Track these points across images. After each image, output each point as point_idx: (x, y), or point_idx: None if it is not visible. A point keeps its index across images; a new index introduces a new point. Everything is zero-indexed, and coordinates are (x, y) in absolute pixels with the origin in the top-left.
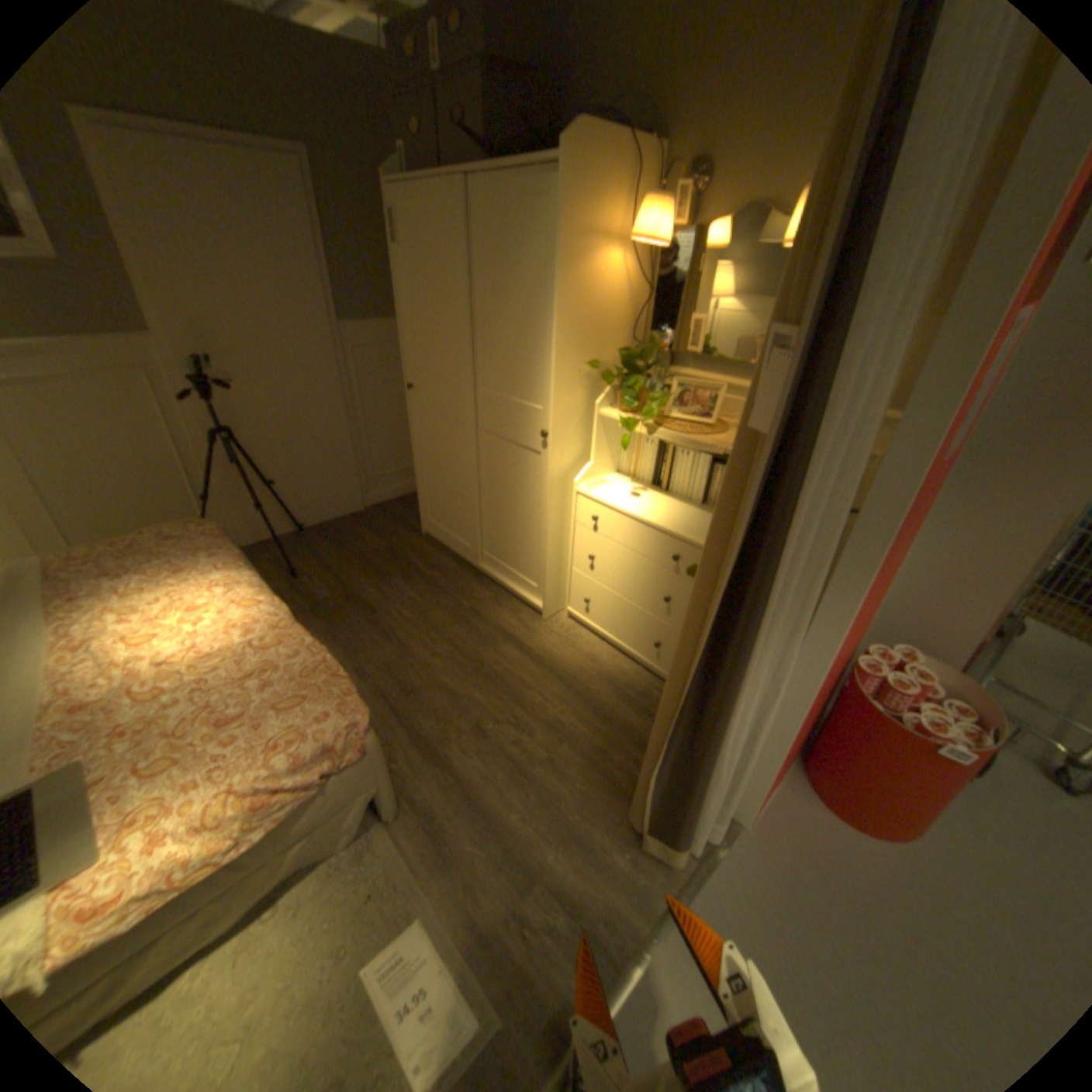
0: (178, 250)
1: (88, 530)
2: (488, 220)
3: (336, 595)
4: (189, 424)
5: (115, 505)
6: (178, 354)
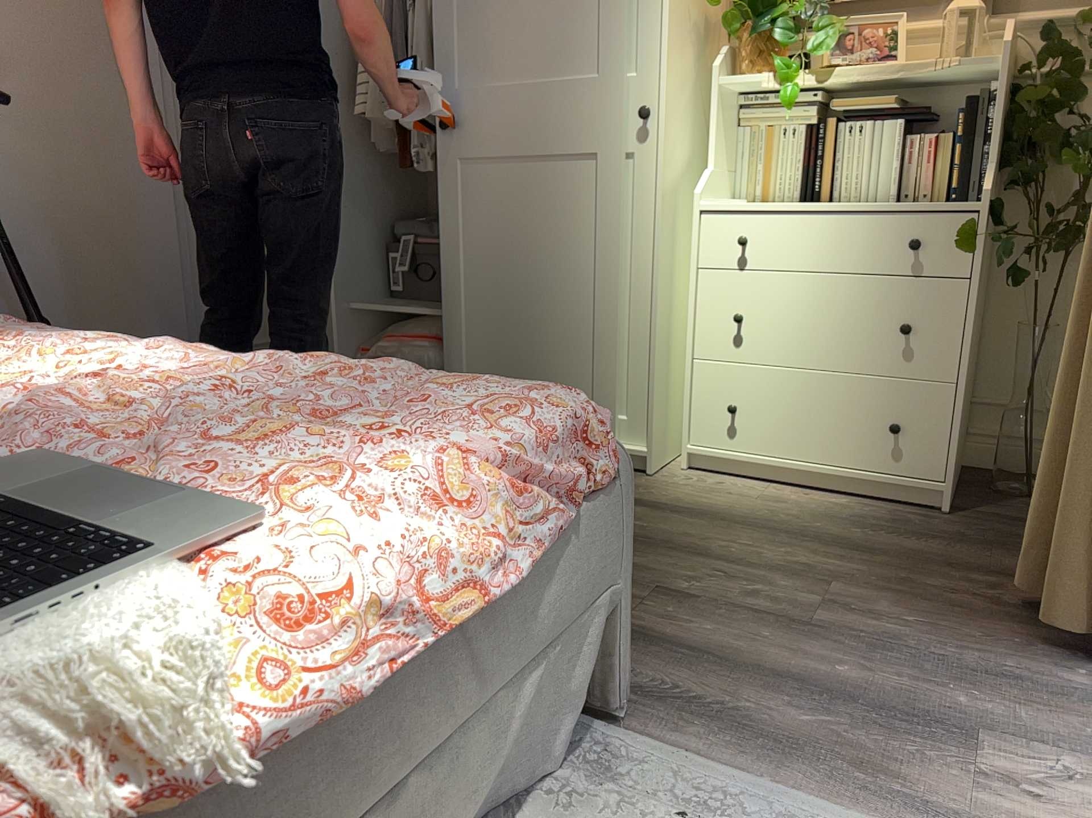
0: None
1: None
2: None
3: None
4: None
5: None
6: None
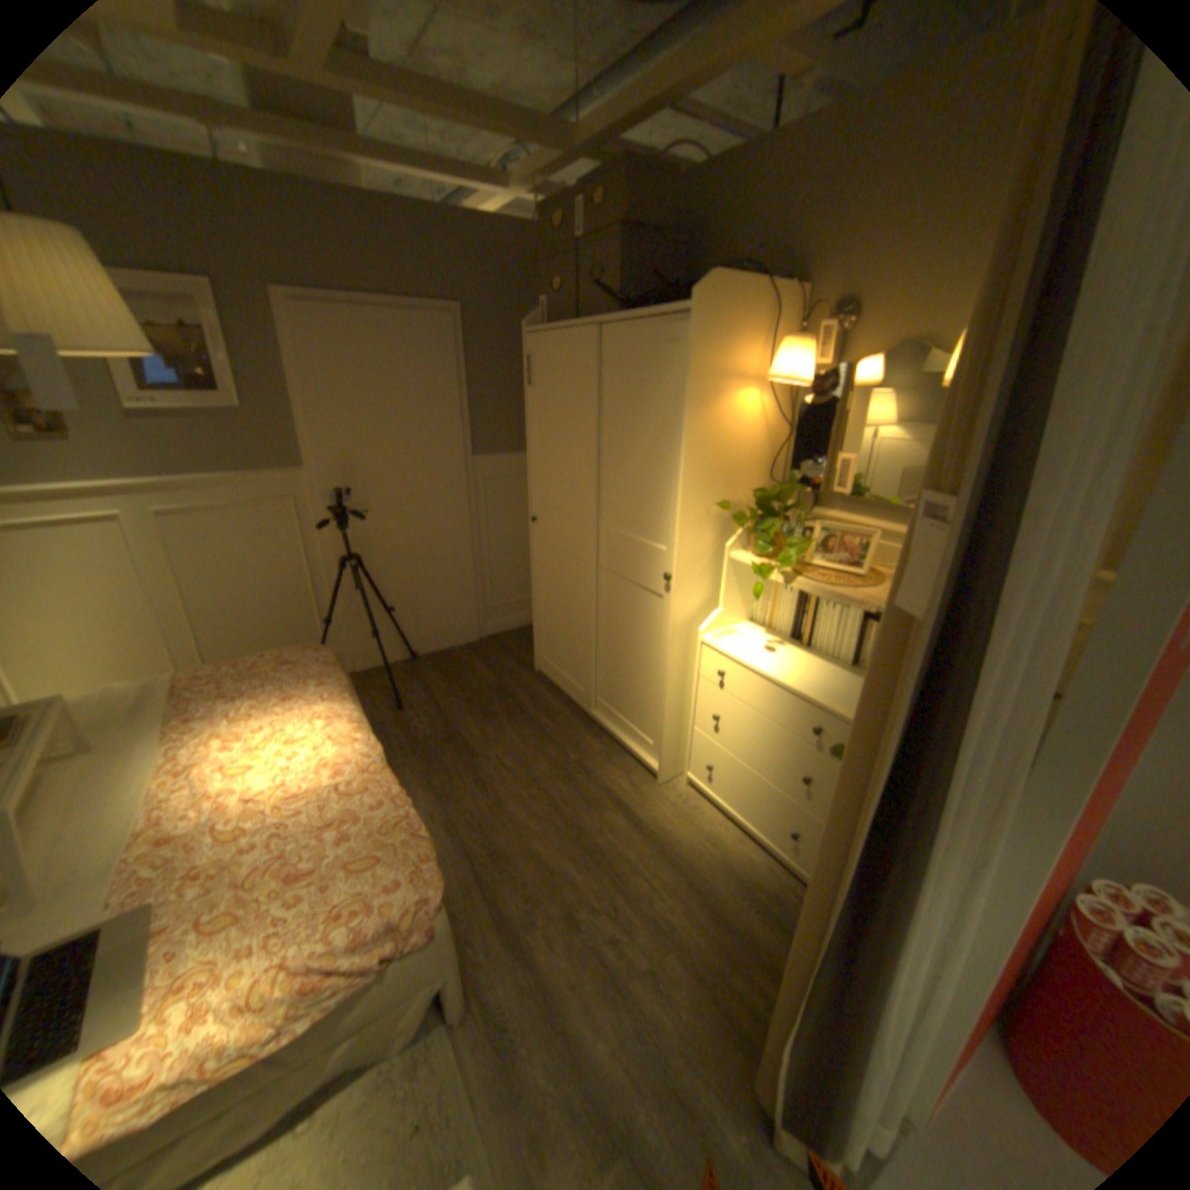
0: (337, 396)
1: (219, 648)
2: (619, 364)
3: (437, 733)
4: (323, 550)
5: (247, 624)
6: (323, 487)
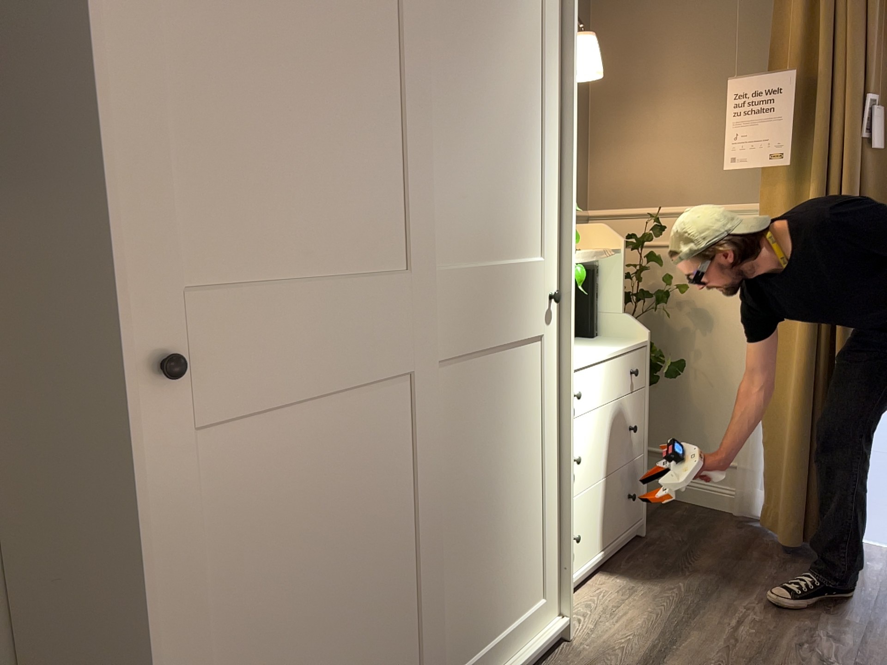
0: None
1: None
2: None
3: None
4: None
5: None
6: None
